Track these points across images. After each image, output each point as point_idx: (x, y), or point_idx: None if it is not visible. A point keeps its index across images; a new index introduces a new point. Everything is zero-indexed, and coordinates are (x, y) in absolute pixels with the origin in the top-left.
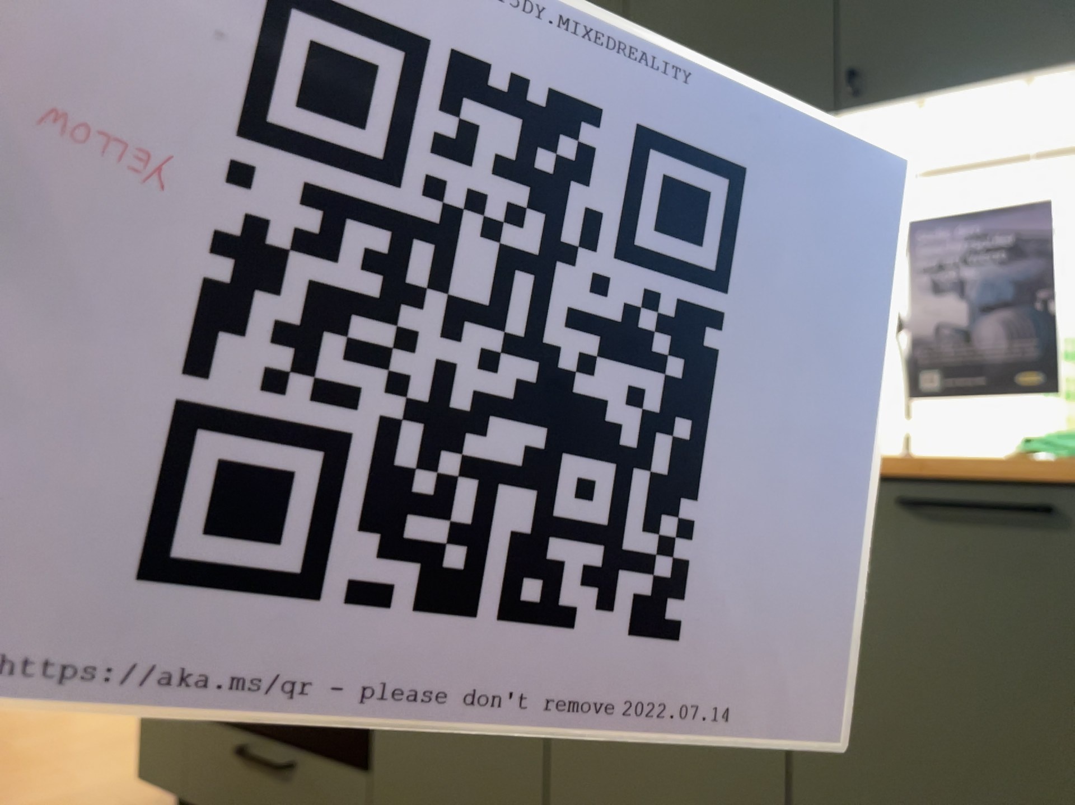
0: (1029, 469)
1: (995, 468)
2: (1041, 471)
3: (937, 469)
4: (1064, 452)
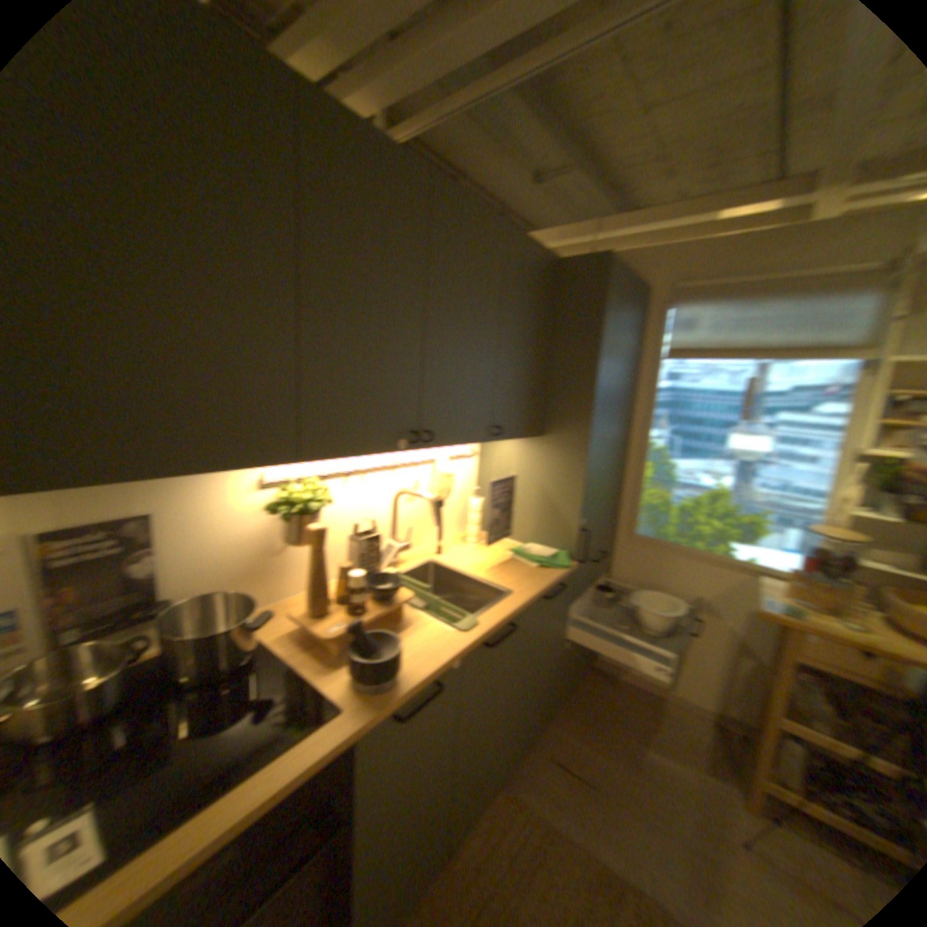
0: (563, 578)
1: (552, 578)
2: (558, 575)
3: (552, 586)
4: (557, 568)
